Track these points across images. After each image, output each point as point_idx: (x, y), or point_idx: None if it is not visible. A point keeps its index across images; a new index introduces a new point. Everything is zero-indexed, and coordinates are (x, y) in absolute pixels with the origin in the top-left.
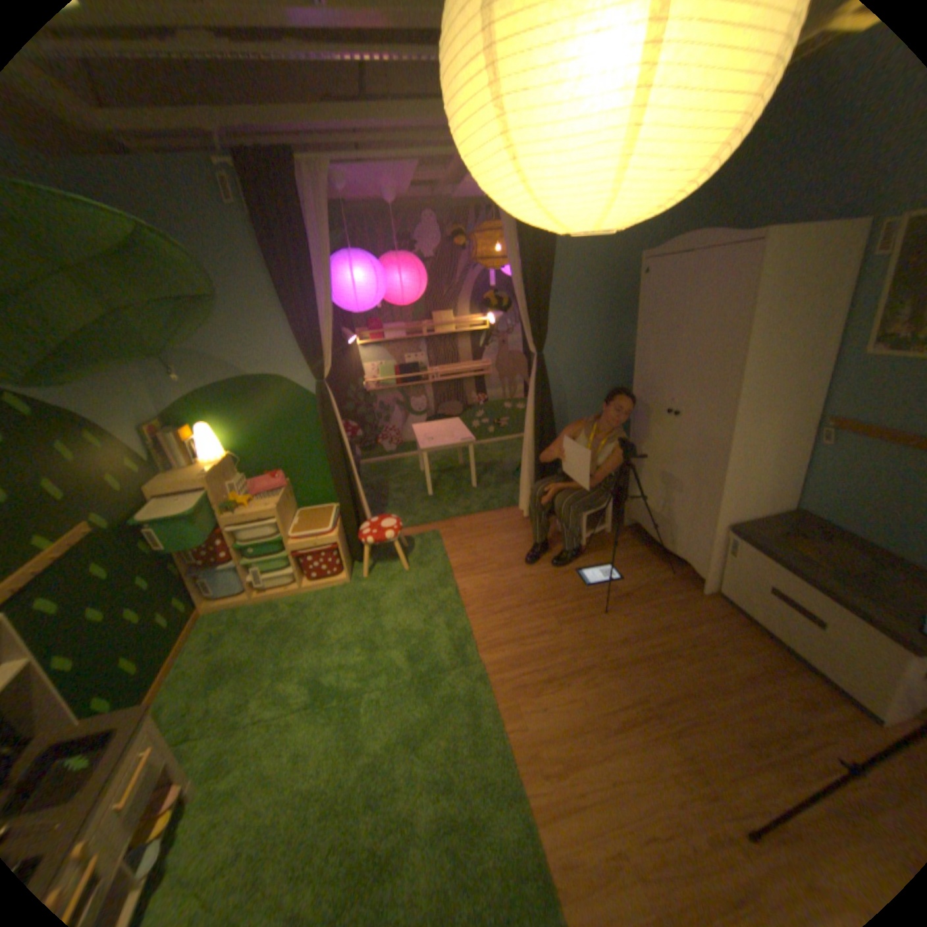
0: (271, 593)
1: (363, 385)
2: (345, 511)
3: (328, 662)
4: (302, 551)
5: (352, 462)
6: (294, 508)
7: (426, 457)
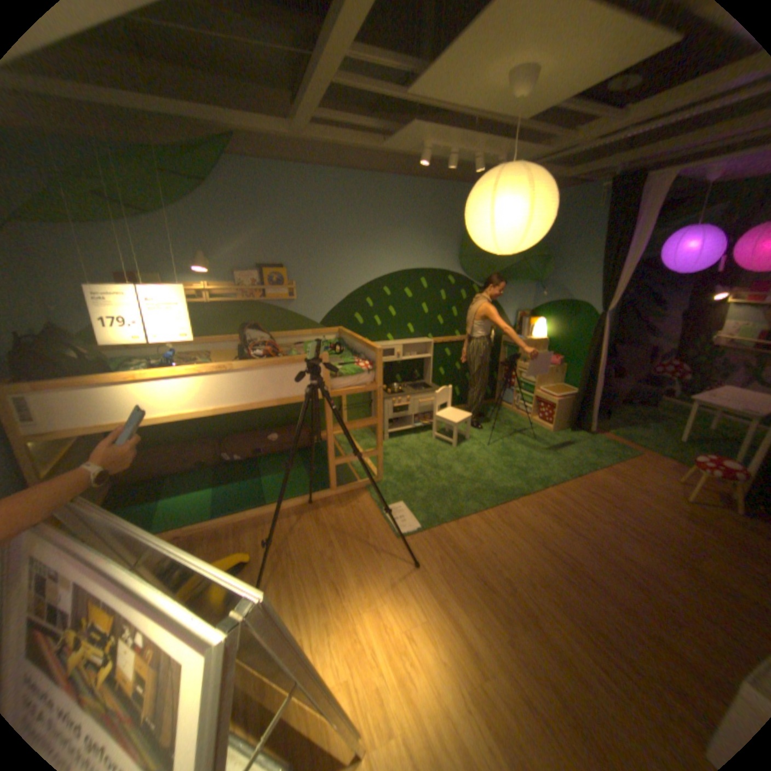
0: (521, 413)
1: (714, 338)
2: (578, 395)
3: (502, 441)
4: (541, 400)
5: (604, 371)
6: (560, 382)
7: (697, 408)
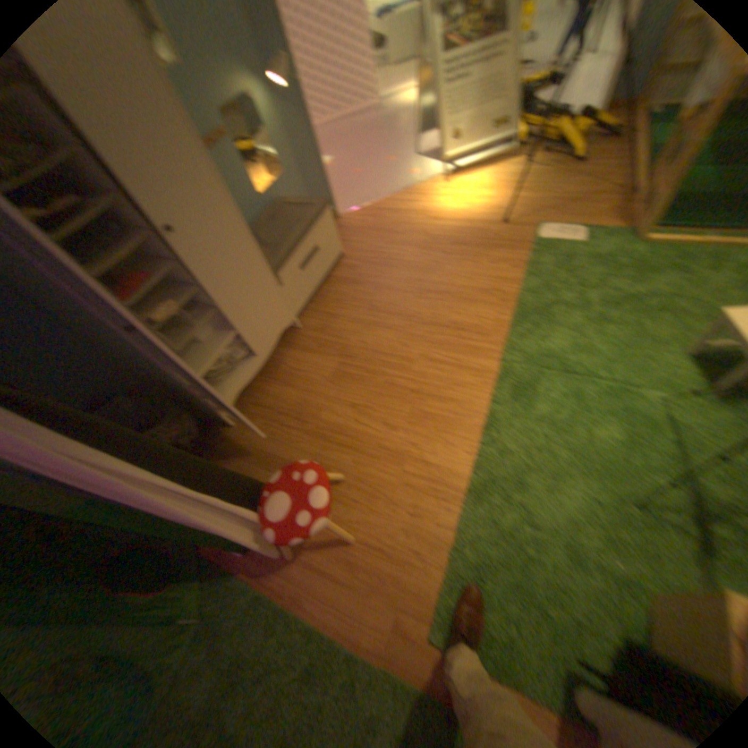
0: None
1: None
2: None
3: (668, 443)
4: None
5: None
6: None
7: None
